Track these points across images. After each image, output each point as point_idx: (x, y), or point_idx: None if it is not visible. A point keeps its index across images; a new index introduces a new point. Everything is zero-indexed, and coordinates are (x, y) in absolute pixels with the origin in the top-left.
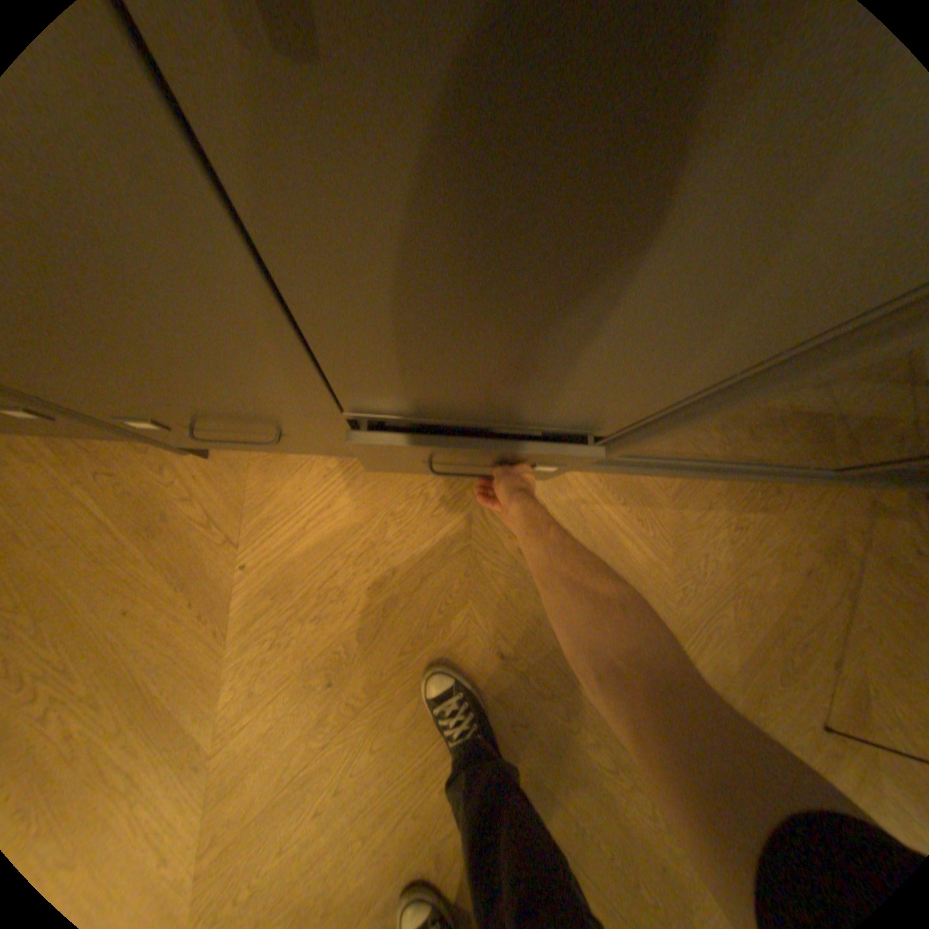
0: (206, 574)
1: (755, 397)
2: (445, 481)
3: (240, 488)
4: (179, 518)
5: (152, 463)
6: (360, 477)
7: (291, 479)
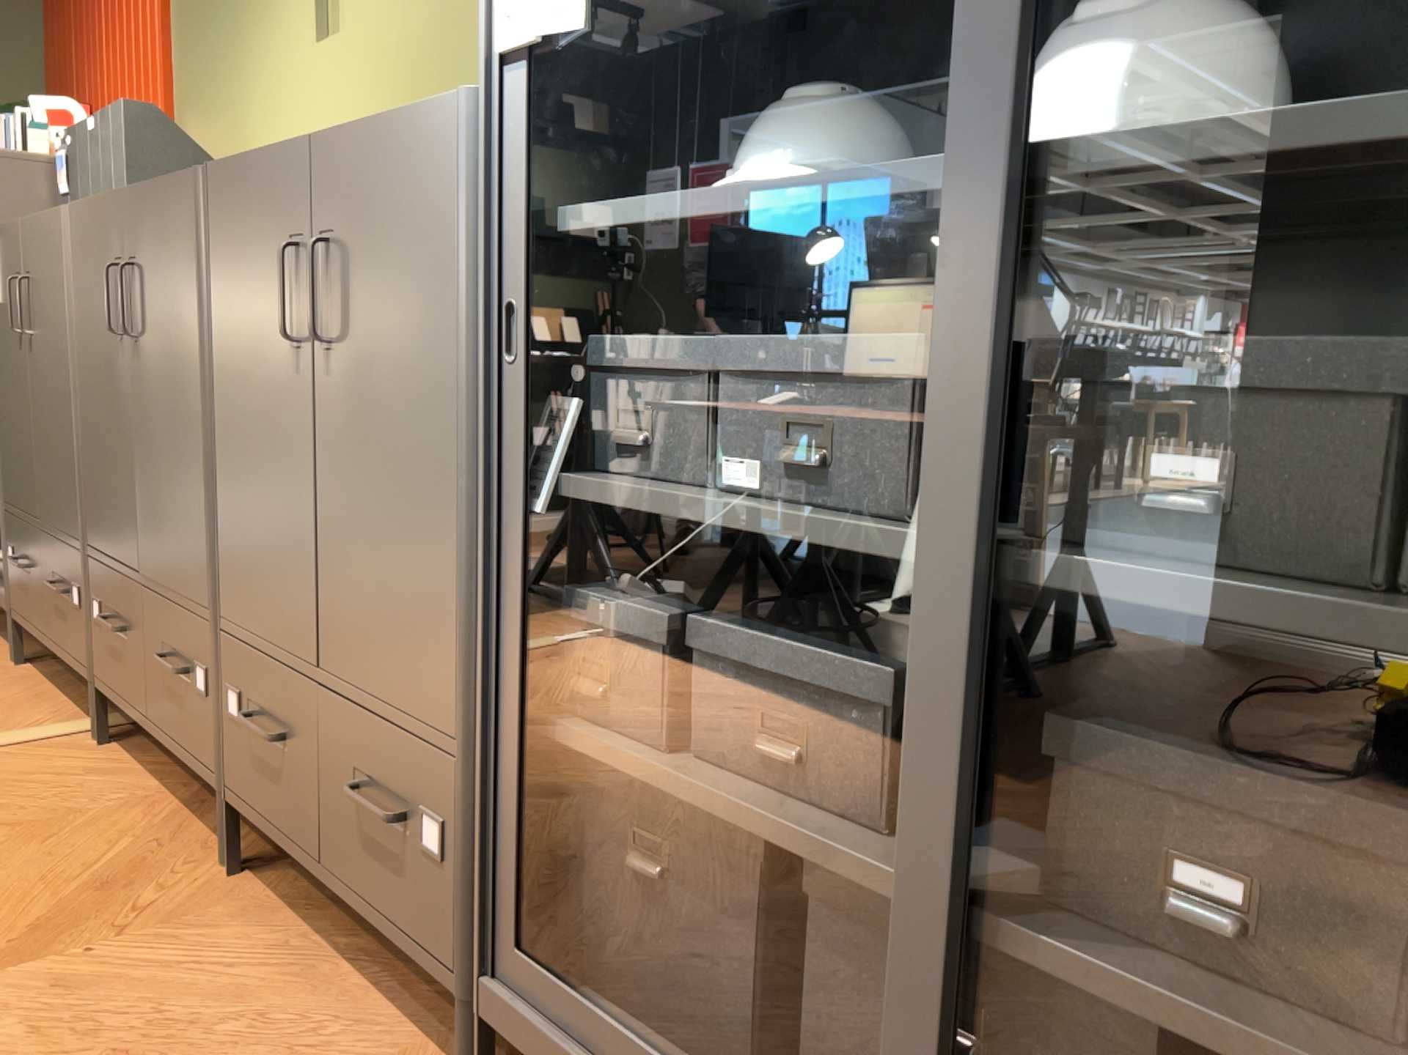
0: (63, 941)
1: (506, 629)
2: (367, 1041)
3: (207, 911)
4: (134, 897)
5: (195, 859)
6: (300, 974)
7: (249, 933)
